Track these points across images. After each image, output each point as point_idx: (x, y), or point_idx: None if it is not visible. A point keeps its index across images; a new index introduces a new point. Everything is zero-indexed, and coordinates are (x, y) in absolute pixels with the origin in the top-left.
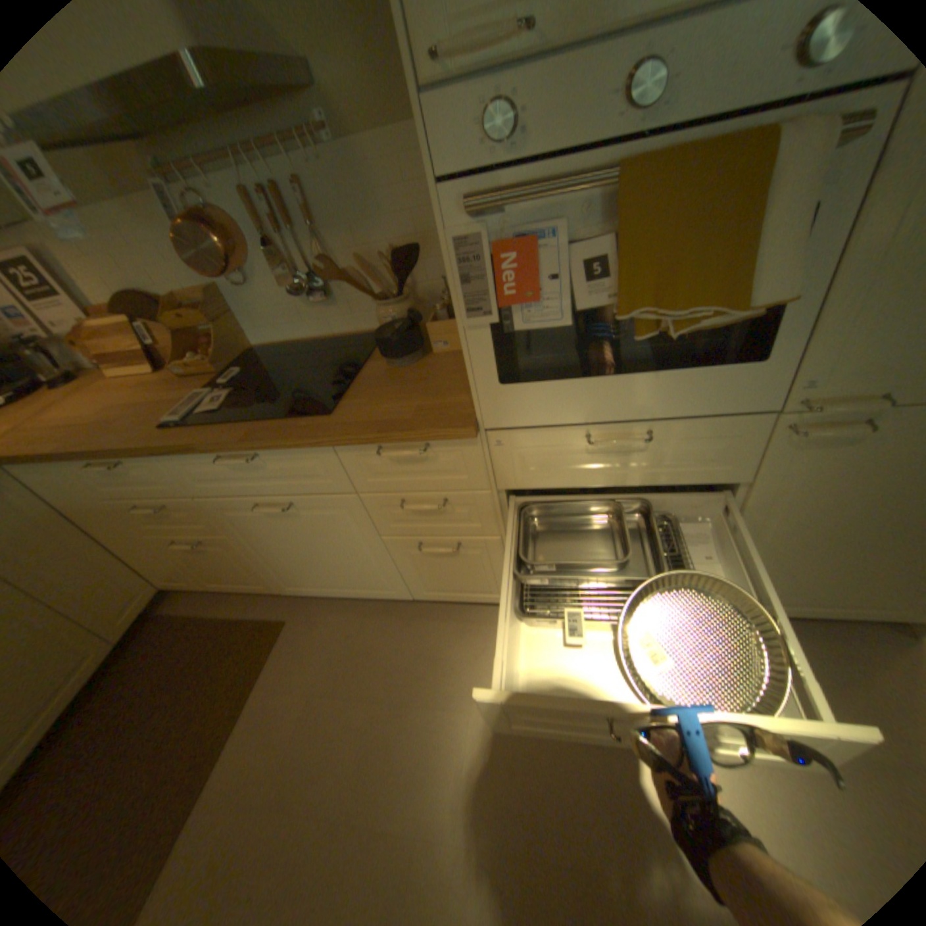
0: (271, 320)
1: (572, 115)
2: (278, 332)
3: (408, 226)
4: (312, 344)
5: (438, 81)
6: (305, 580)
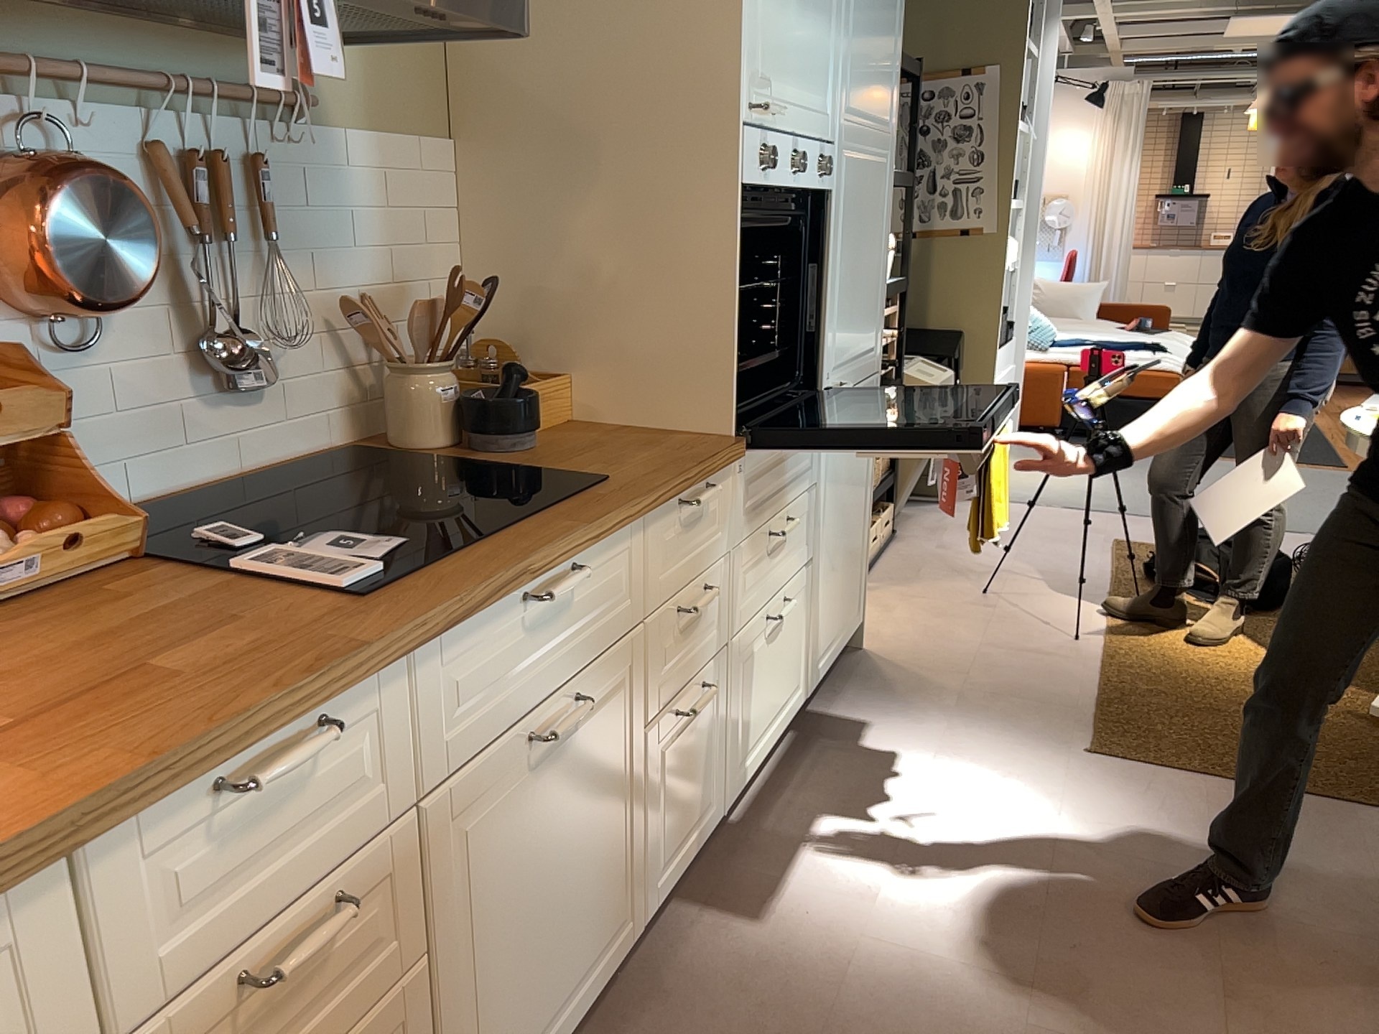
0: (113, 446)
1: (781, 171)
2: (118, 480)
3: (388, 270)
4: (198, 501)
5: (743, 127)
6: (520, 1029)
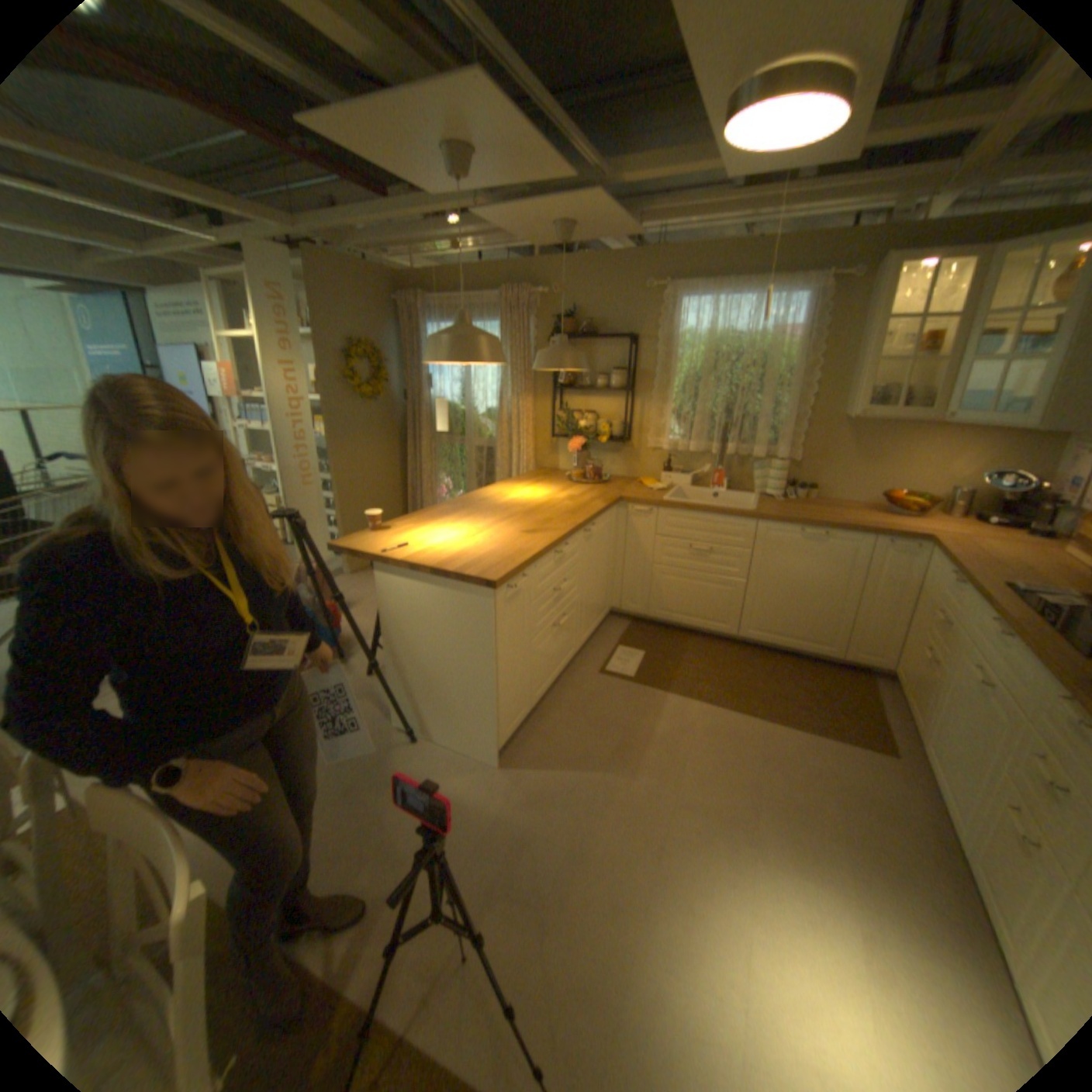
0: None
1: None
2: None
3: None
4: None
5: None
6: (943, 754)
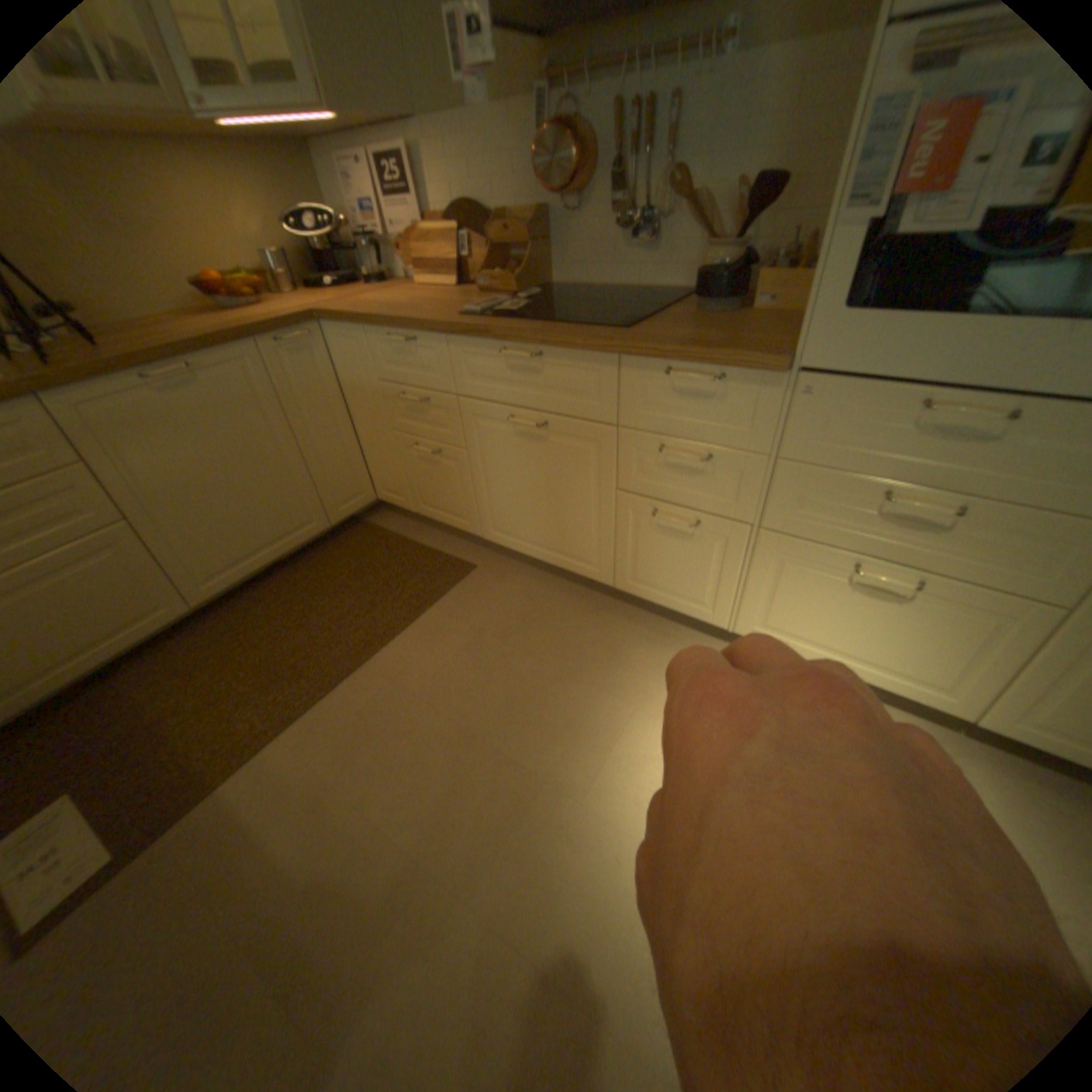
0: (584, 255)
1: None
2: (584, 270)
3: (780, 164)
4: (613, 291)
5: None
6: (515, 525)
